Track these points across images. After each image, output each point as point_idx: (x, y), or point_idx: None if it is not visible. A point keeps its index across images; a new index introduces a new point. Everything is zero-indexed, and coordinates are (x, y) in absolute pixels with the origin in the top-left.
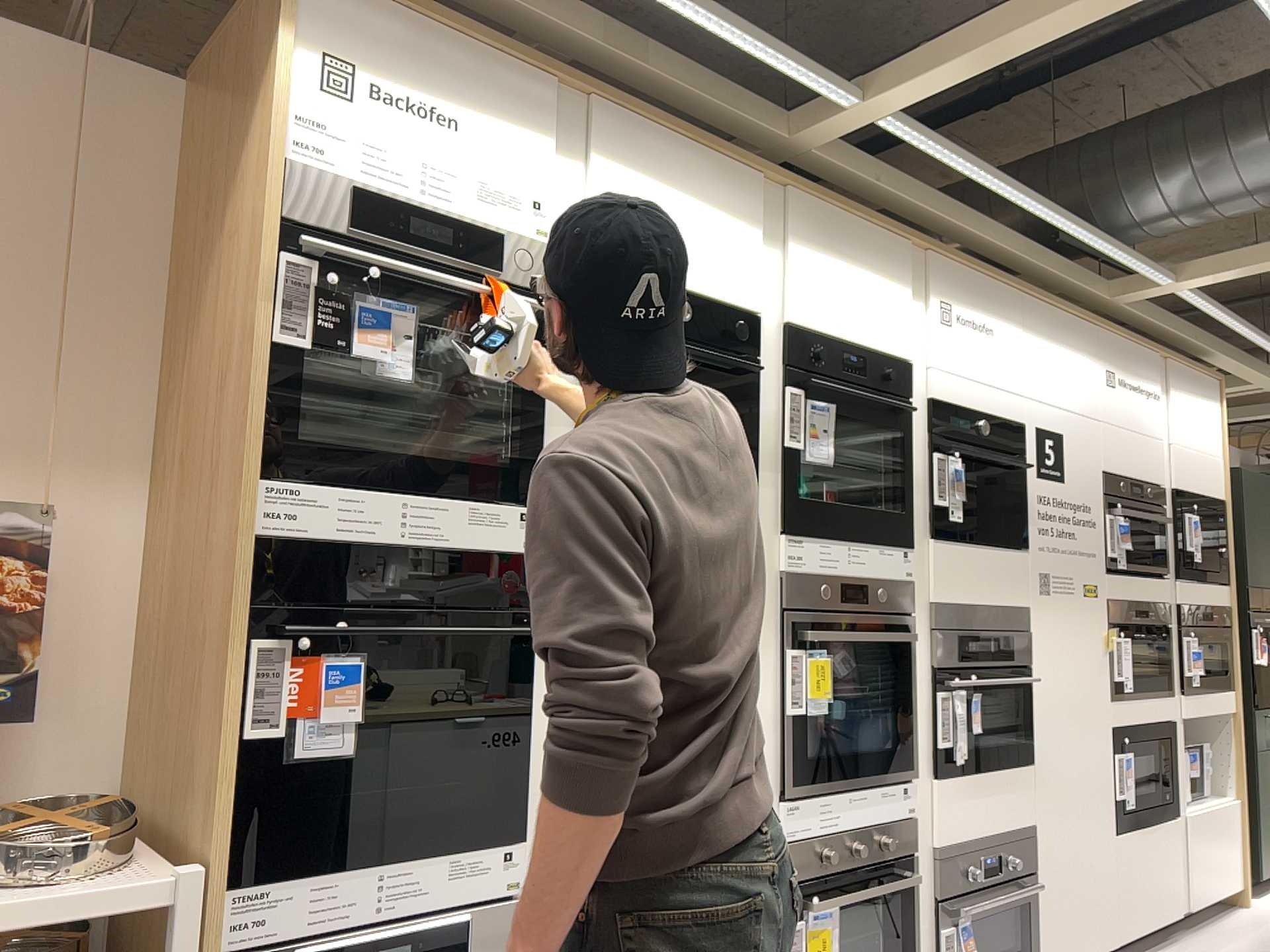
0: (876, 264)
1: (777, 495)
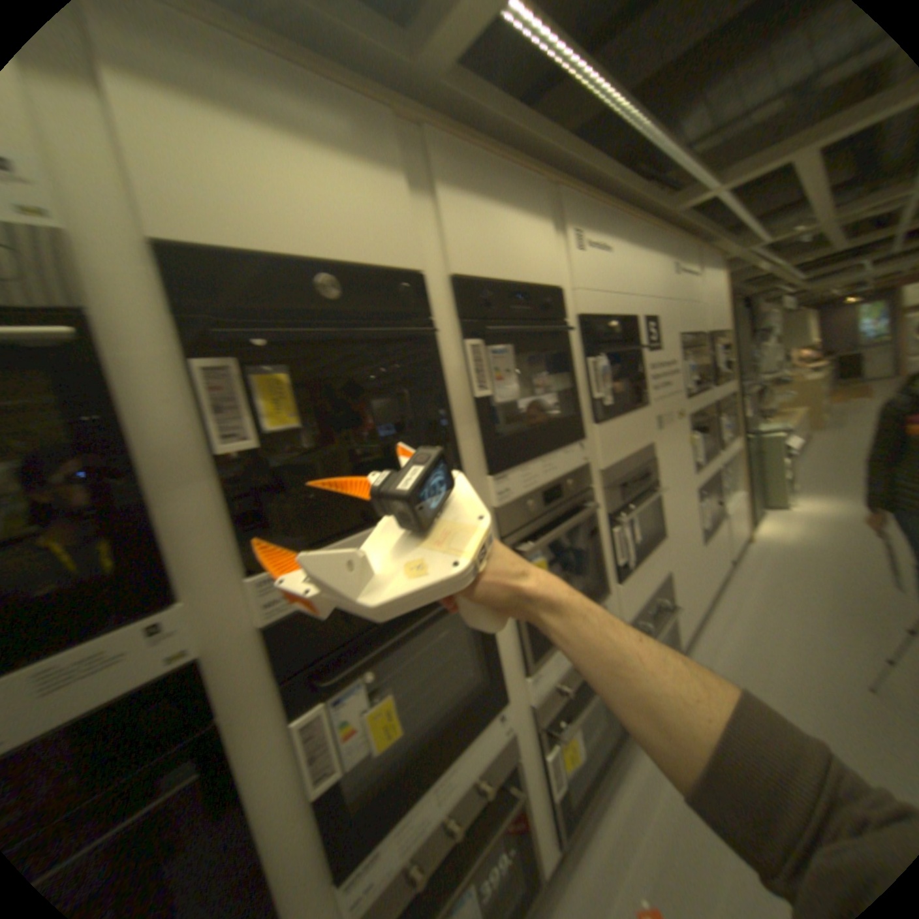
0: (531, 196)
1: (482, 443)
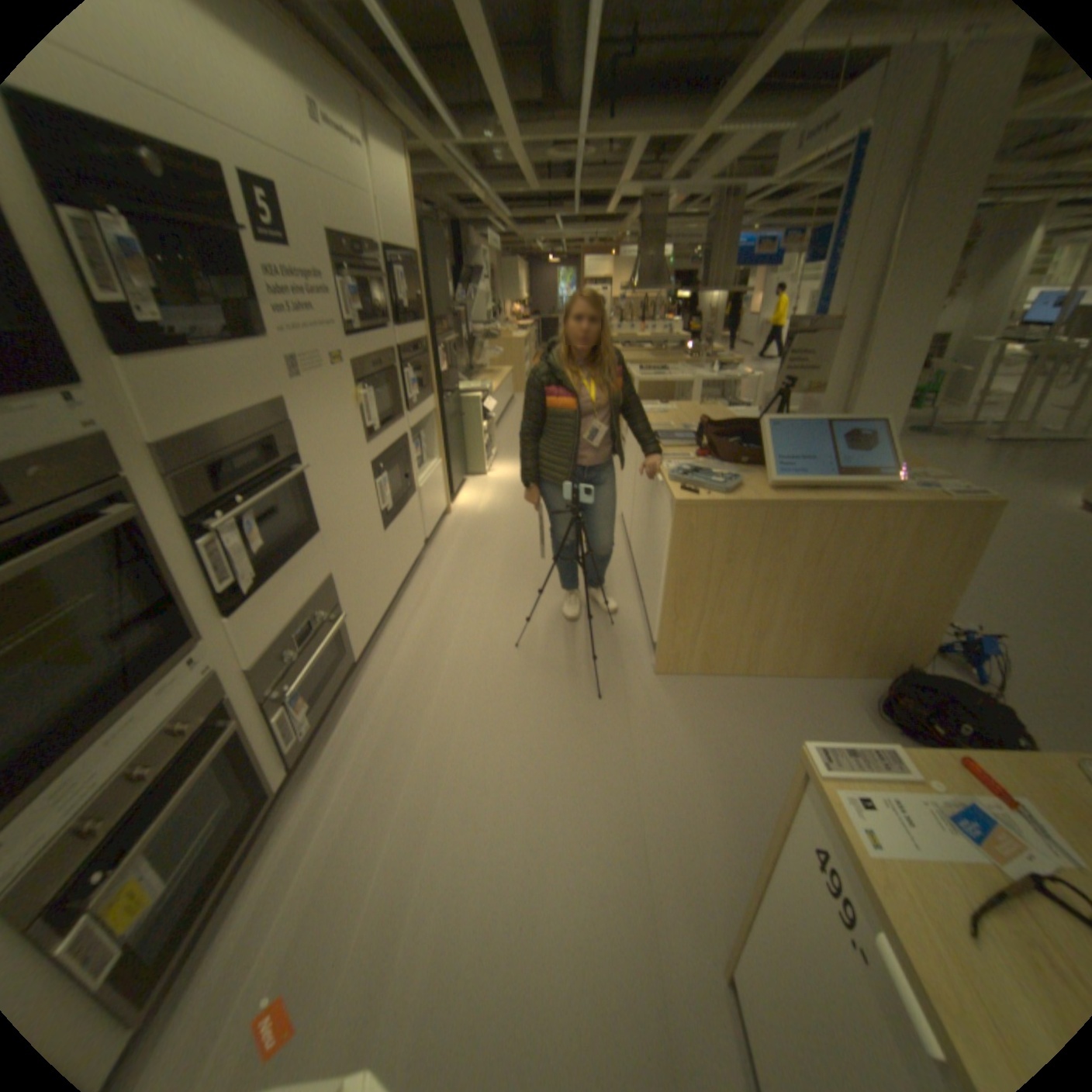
0: None
1: None
